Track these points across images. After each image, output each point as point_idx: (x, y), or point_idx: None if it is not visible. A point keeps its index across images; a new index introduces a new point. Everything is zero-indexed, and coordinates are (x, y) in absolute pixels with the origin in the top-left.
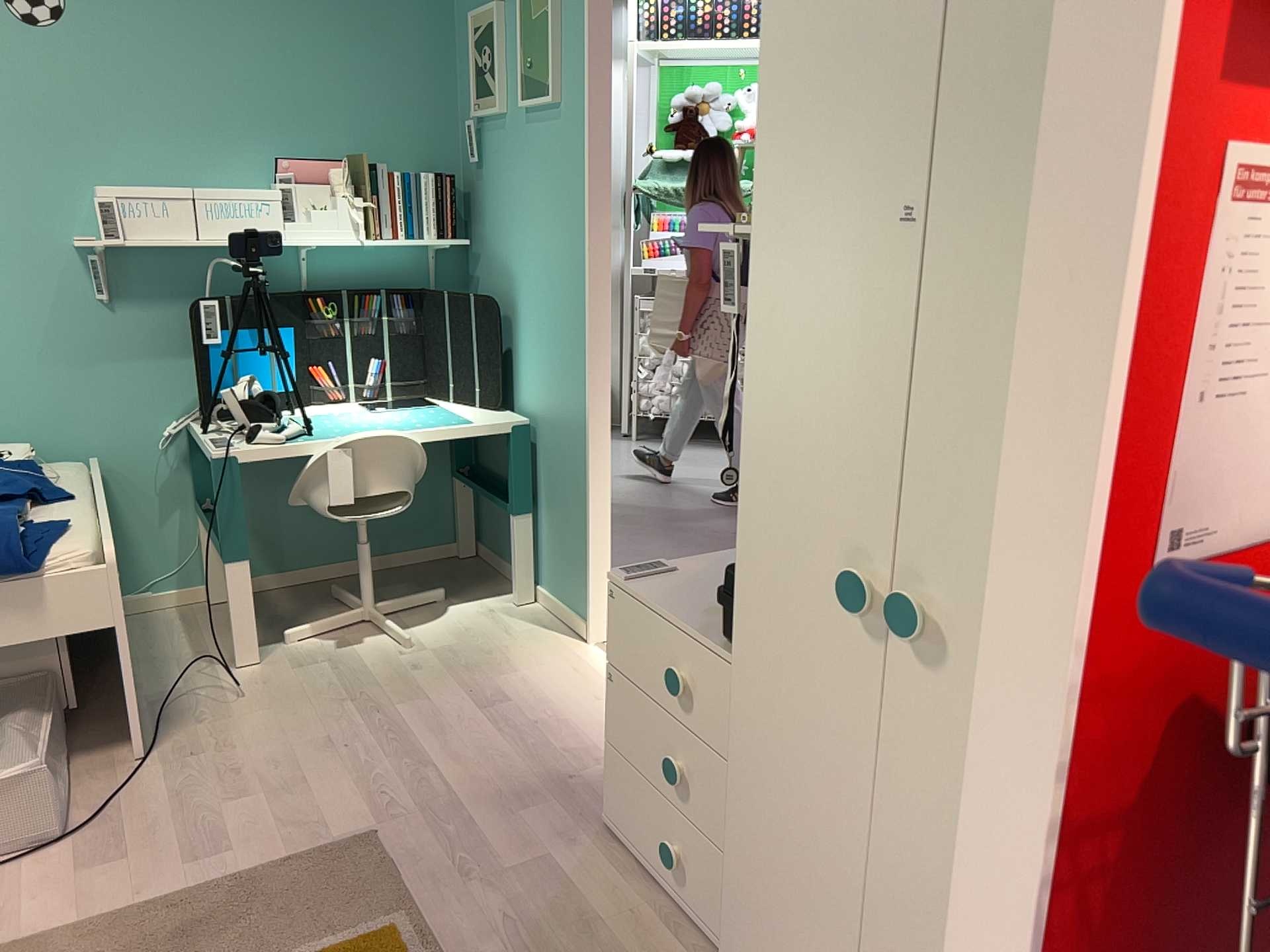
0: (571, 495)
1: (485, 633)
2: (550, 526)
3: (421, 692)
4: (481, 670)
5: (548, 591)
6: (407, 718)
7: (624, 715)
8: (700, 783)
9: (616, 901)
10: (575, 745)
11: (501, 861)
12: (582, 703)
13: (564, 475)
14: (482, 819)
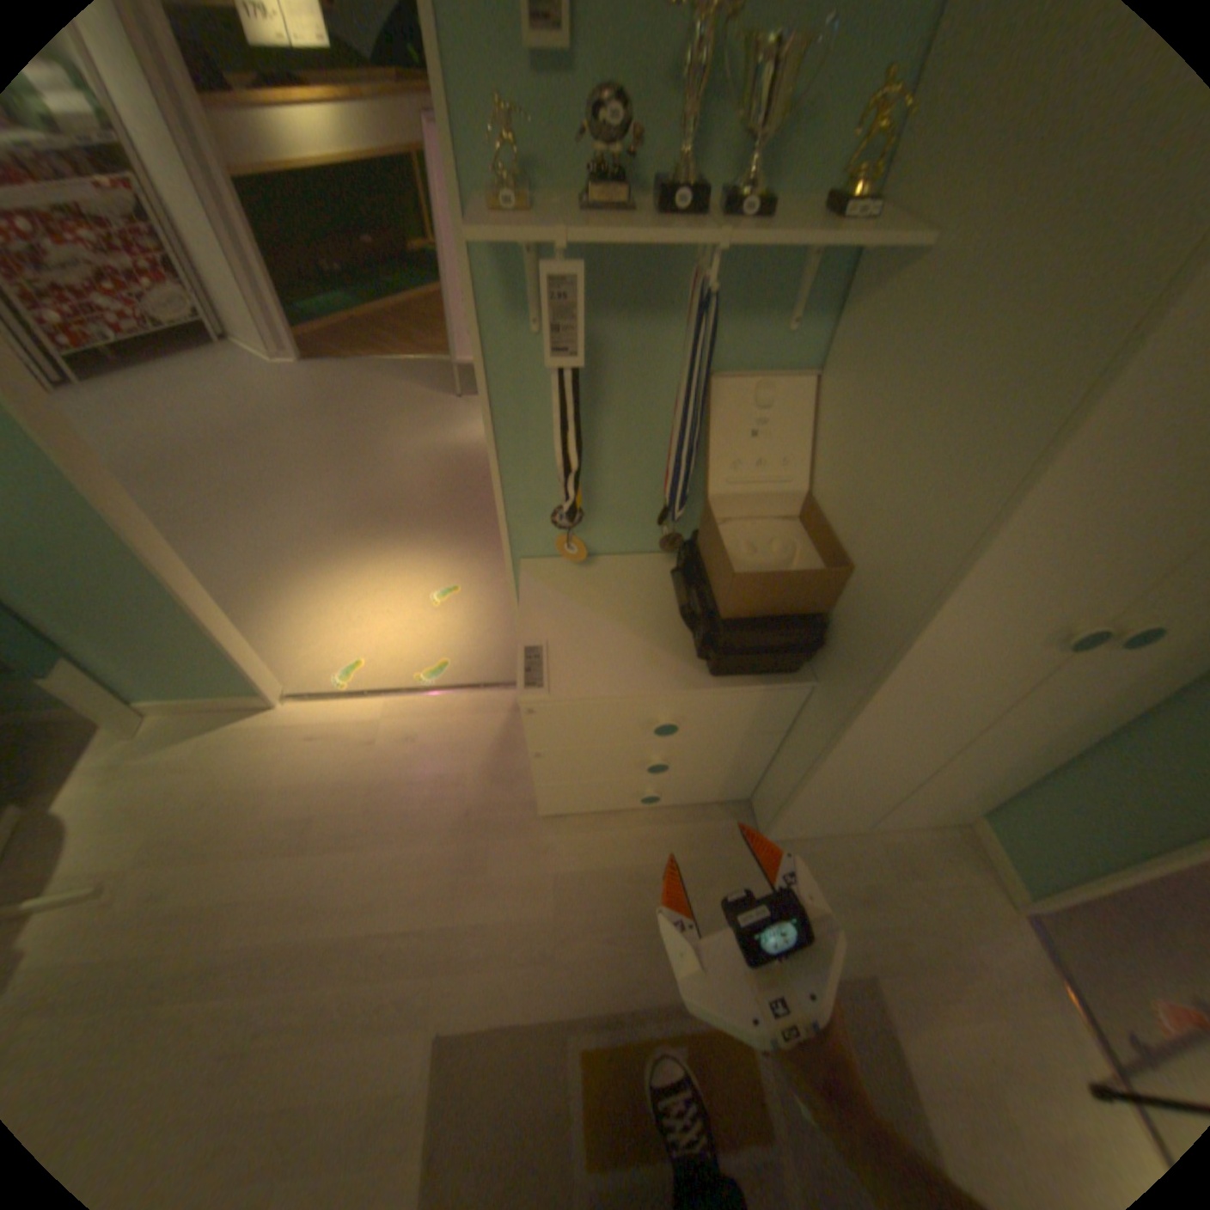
0: (137, 613)
1: (157, 793)
2: (111, 652)
3: (216, 907)
4: (229, 826)
5: (156, 700)
6: (256, 940)
7: (566, 765)
8: (684, 757)
9: (625, 847)
10: (423, 792)
11: (541, 919)
12: (367, 758)
13: (100, 600)
14: (476, 917)
